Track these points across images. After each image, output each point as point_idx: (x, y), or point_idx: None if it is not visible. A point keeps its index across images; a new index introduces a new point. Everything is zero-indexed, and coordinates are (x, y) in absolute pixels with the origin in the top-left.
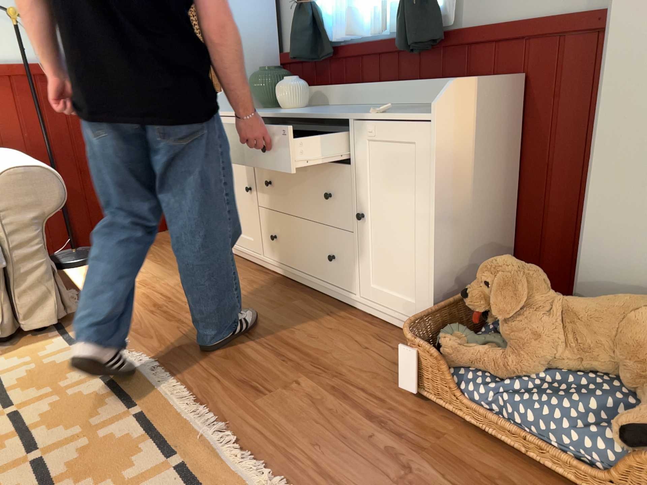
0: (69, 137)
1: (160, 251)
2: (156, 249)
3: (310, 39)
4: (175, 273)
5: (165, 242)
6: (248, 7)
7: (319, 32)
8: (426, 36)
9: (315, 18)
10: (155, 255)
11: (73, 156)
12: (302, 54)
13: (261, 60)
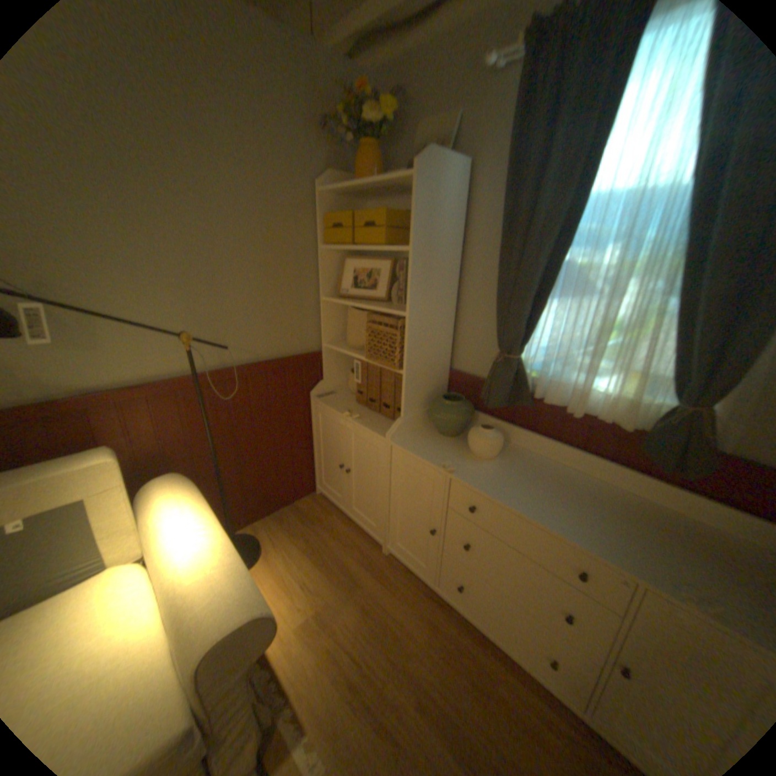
0: (230, 436)
1: (316, 541)
2: (311, 537)
3: (513, 390)
4: (347, 598)
5: (315, 519)
6: (434, 333)
7: (517, 378)
8: (712, 471)
9: (522, 372)
10: (314, 551)
11: (232, 451)
12: (503, 405)
13: (436, 379)
